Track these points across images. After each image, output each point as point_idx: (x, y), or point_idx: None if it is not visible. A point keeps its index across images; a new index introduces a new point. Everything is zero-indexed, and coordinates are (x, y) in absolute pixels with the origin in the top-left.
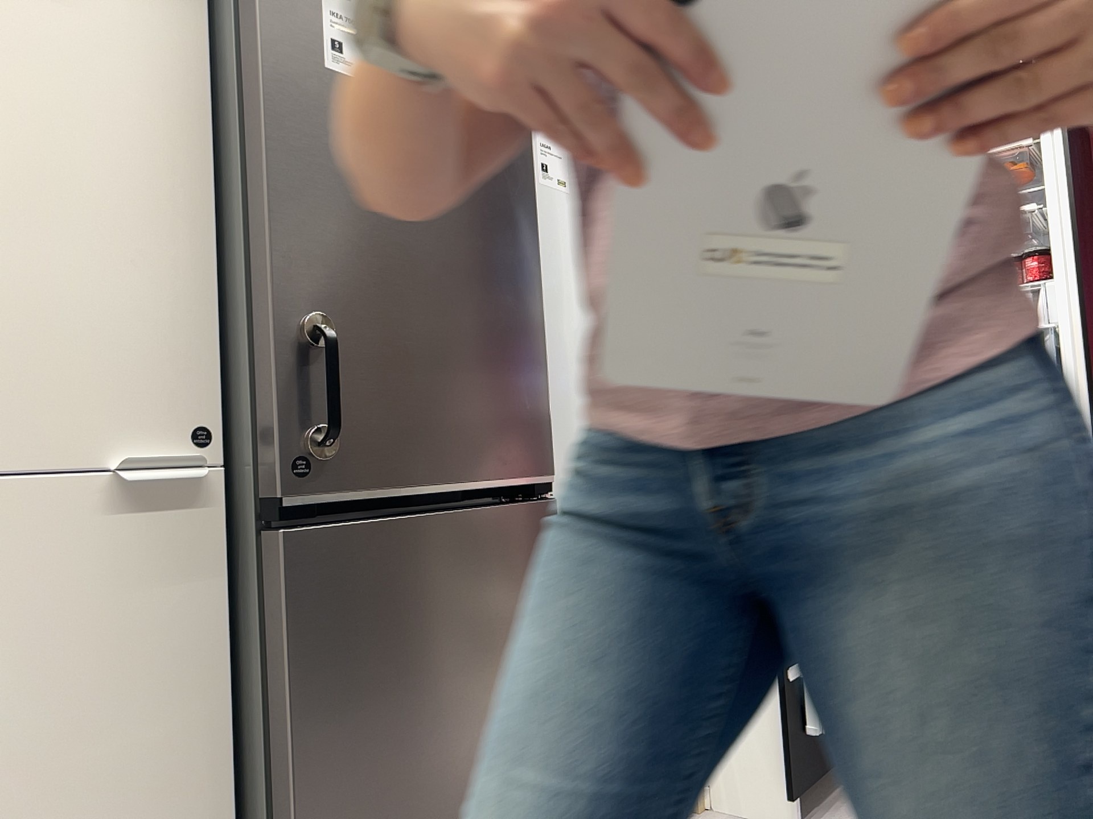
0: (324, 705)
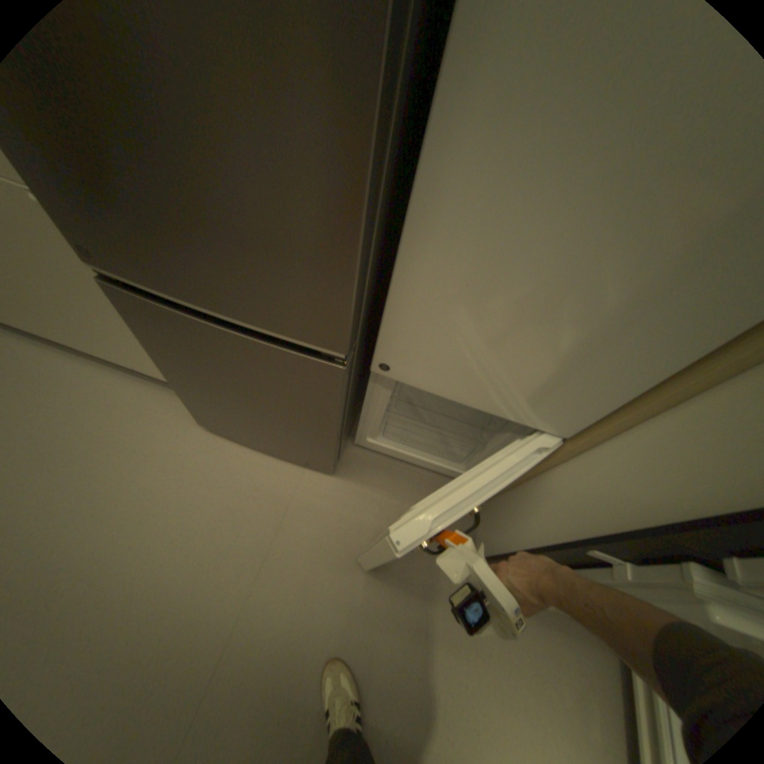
0: (161, 352)
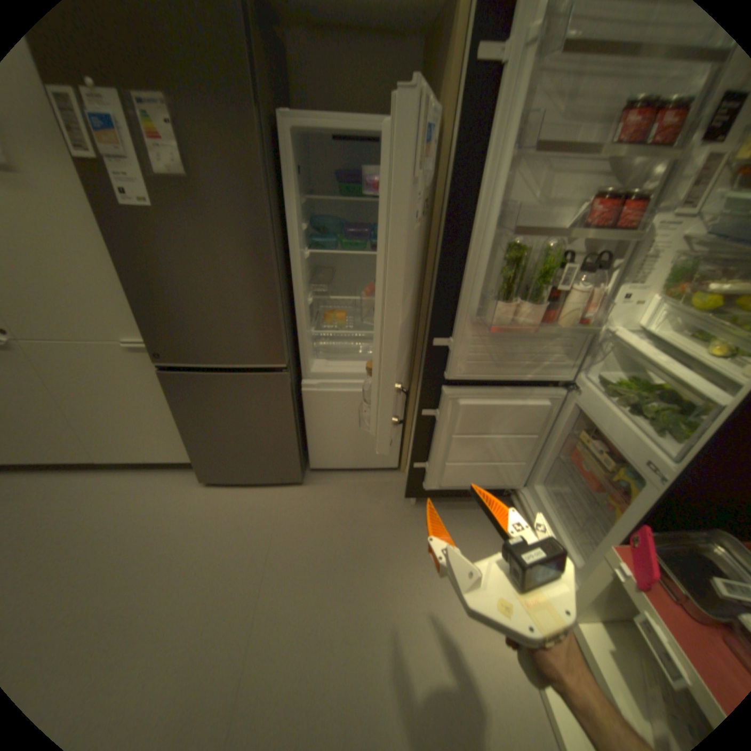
0: (184, 413)
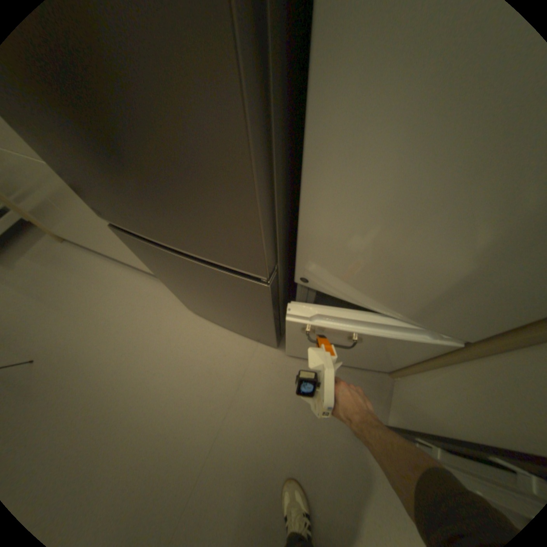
0: (155, 268)
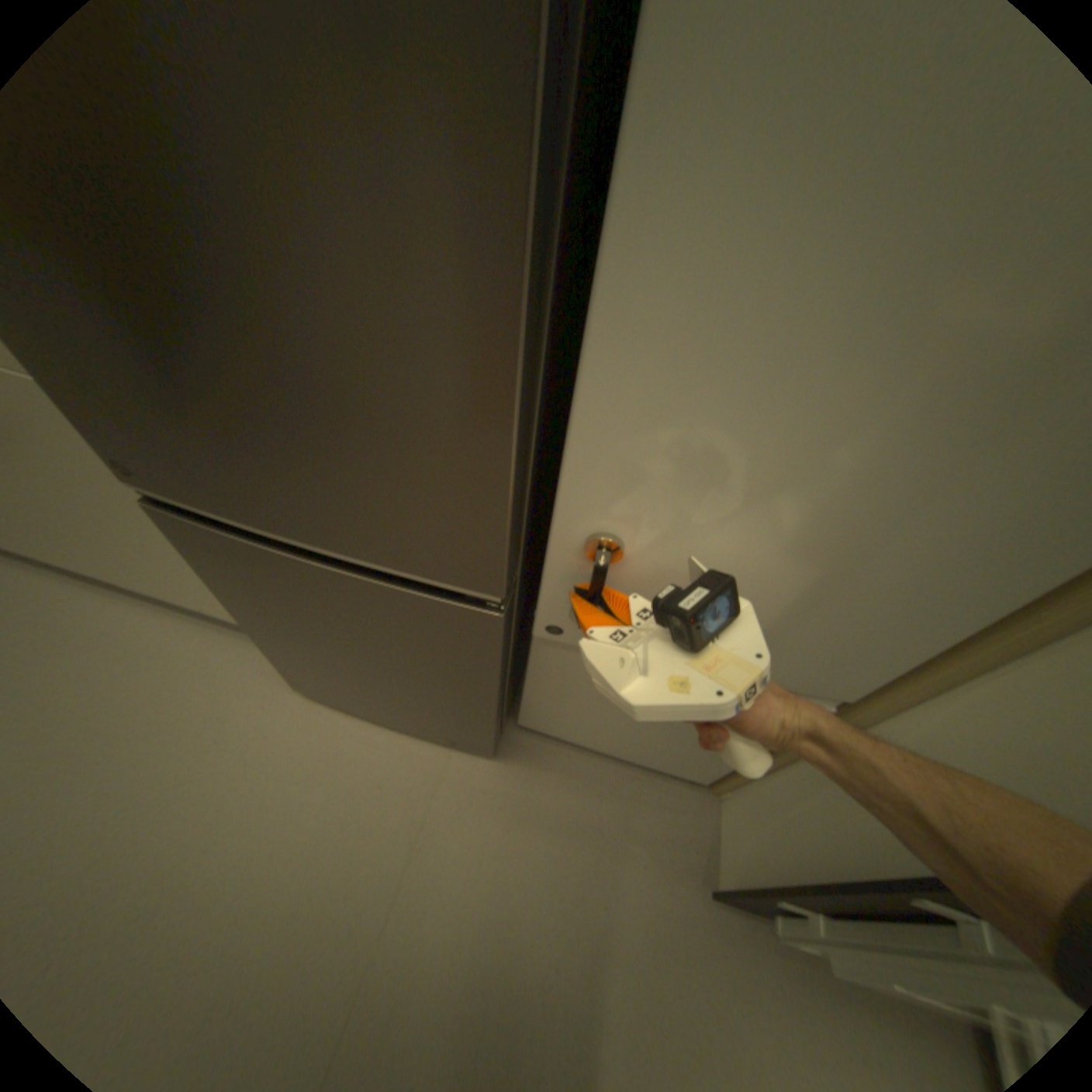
0: (235, 596)
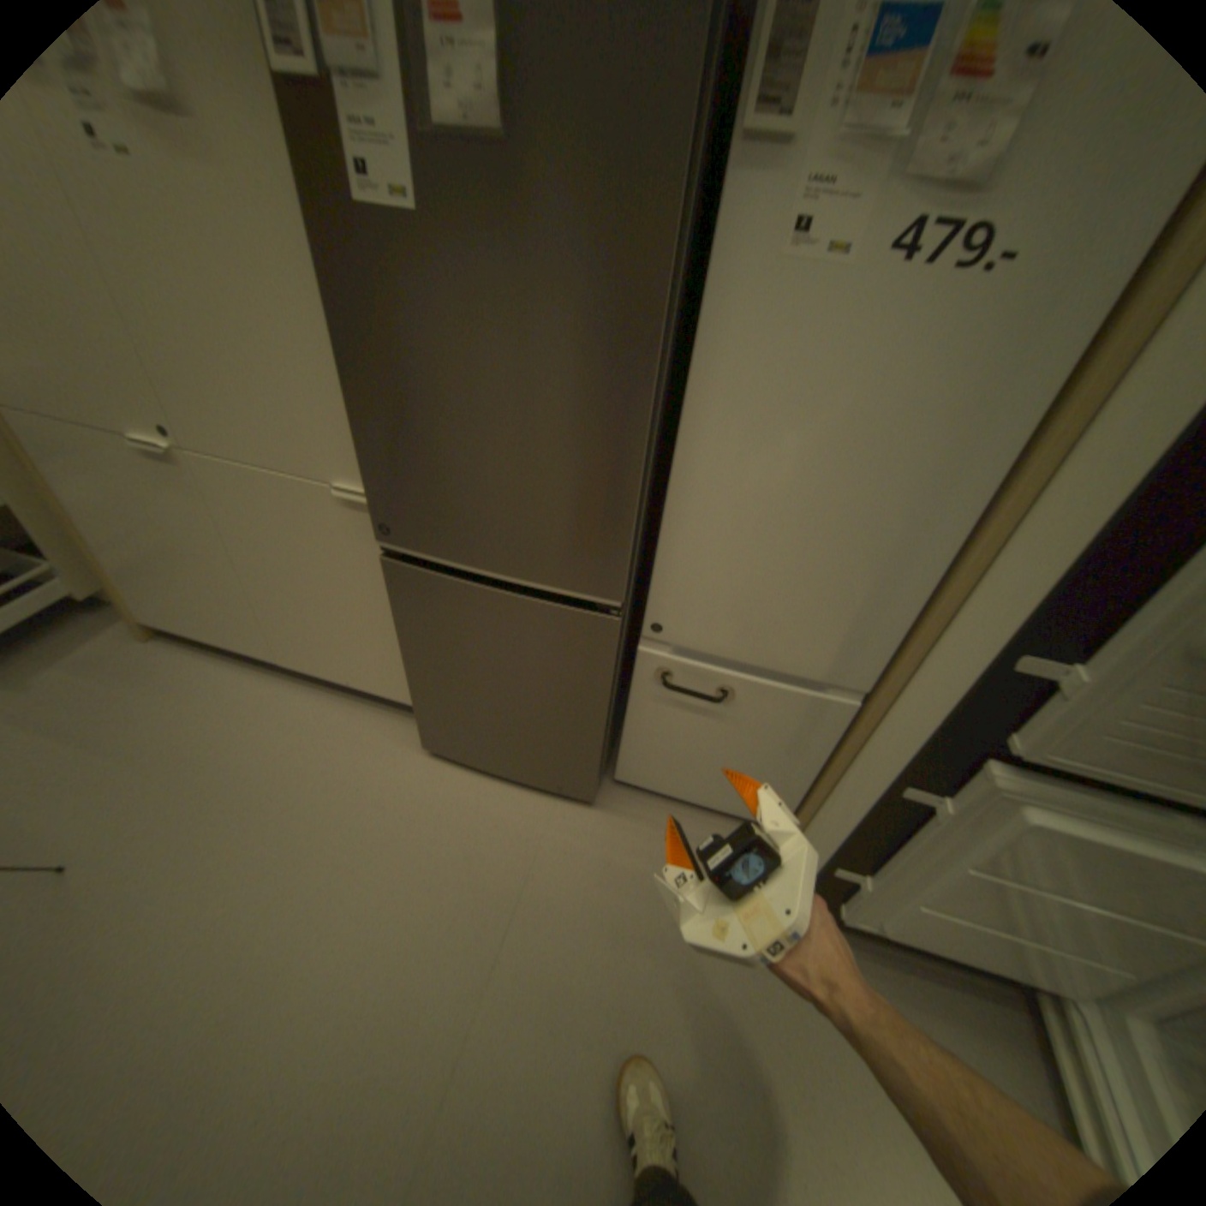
0: (417, 636)
